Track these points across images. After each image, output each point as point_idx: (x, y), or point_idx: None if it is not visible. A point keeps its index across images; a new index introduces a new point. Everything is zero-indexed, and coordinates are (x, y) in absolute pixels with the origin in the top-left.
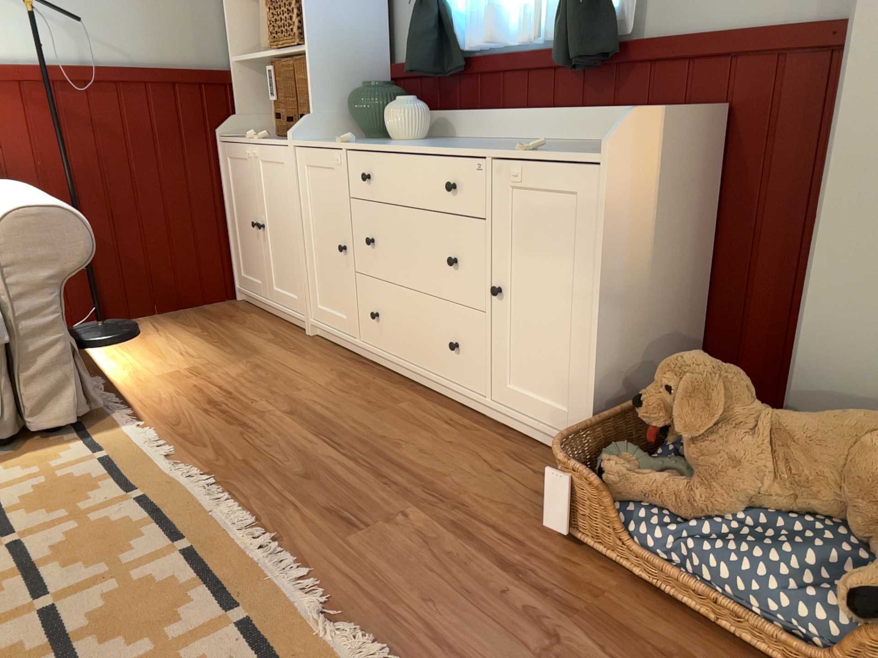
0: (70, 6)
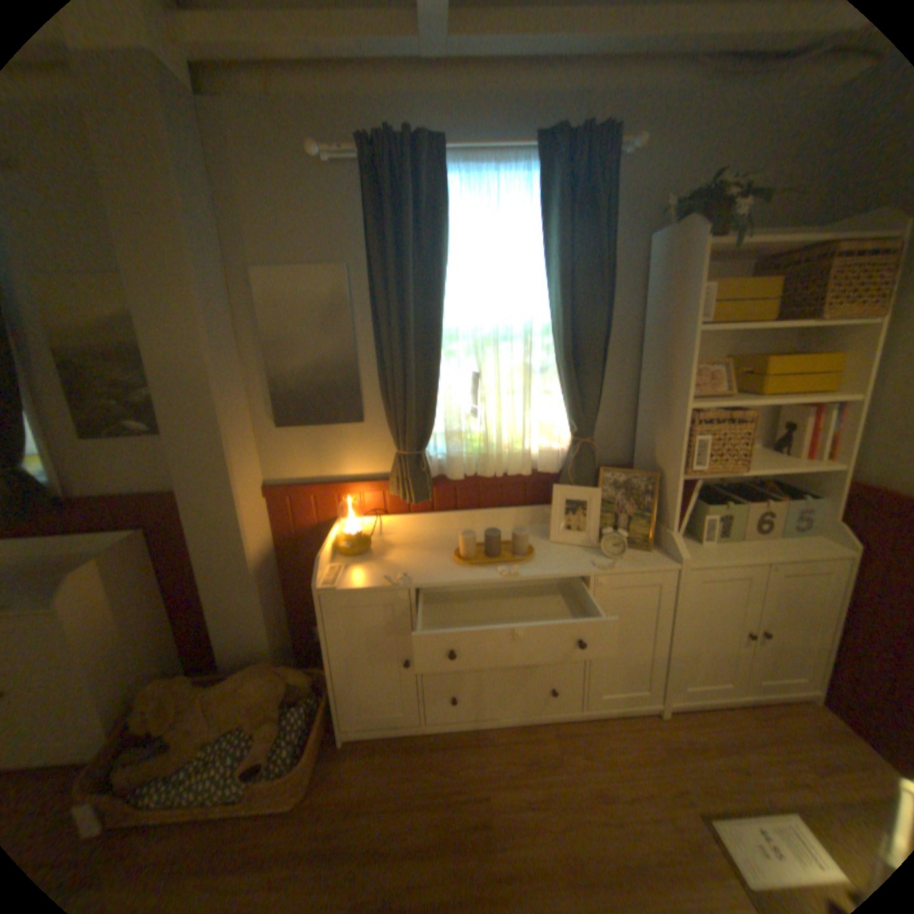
0: None
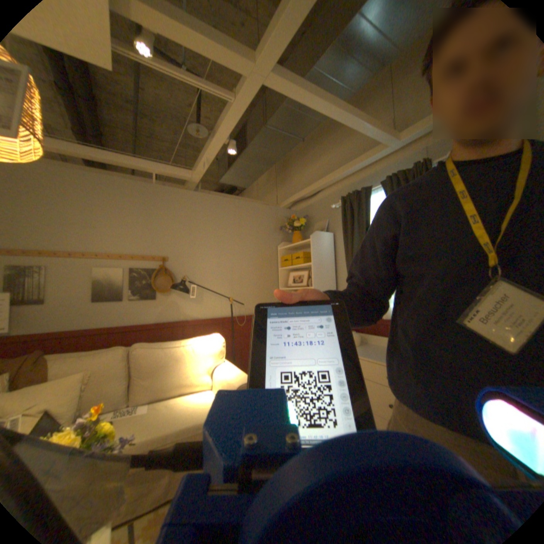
0: (238, 298)
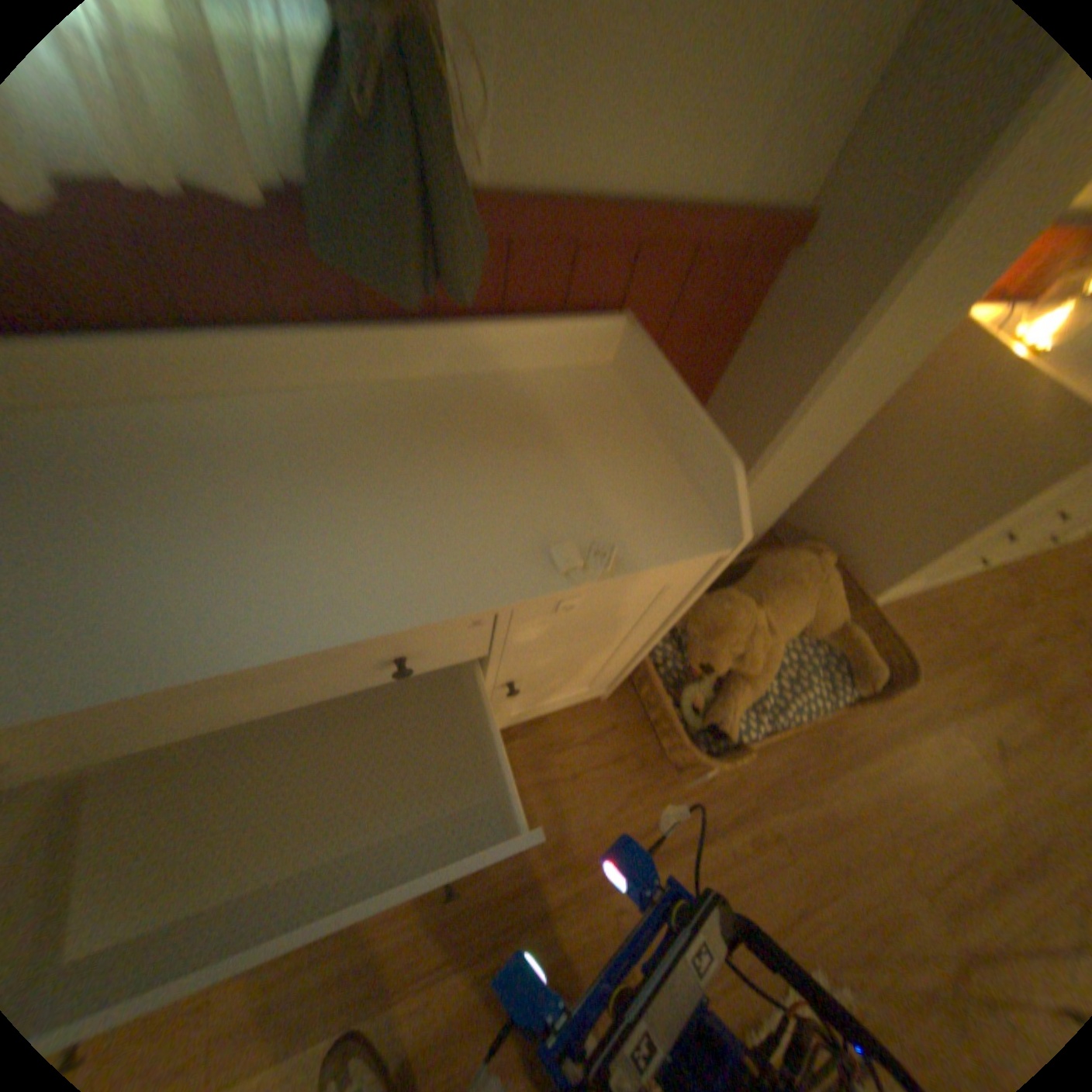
0: None
